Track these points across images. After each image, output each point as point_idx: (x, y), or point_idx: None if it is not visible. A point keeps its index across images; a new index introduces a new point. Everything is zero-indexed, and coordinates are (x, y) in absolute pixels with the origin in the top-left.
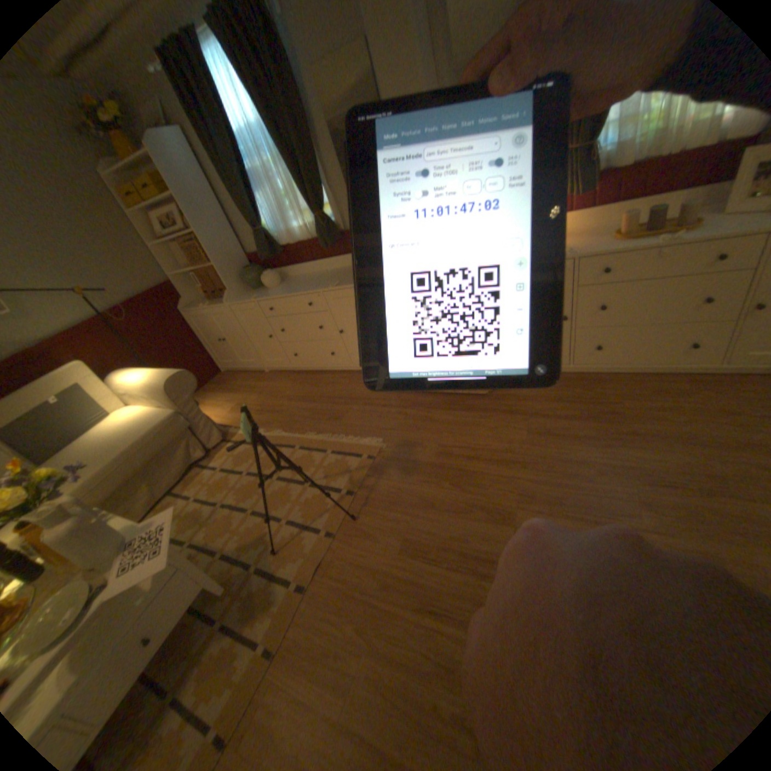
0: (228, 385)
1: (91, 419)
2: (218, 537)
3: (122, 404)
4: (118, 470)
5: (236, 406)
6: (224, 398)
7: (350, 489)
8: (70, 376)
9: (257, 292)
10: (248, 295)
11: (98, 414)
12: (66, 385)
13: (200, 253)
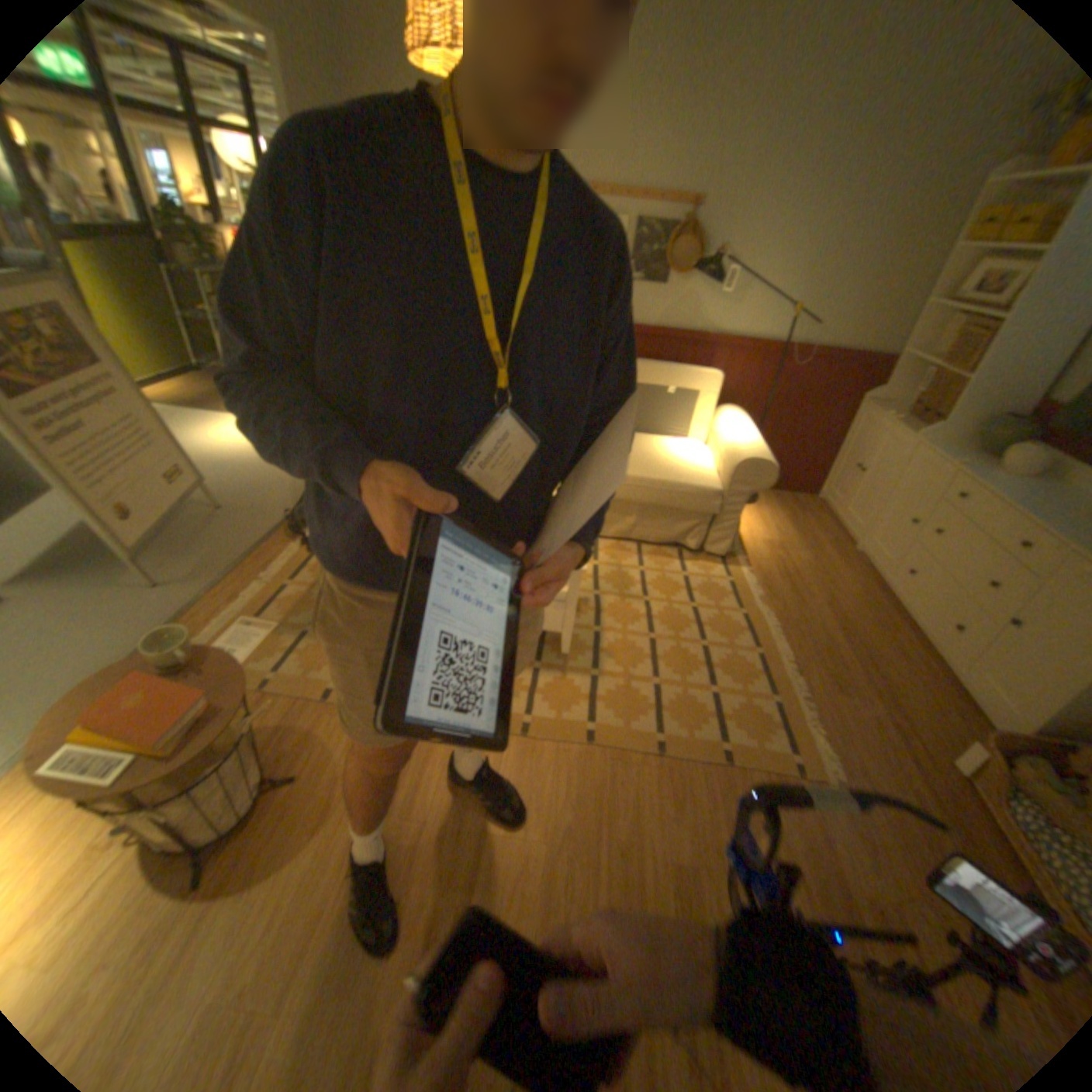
0: (801, 518)
1: (670, 433)
2: (612, 620)
3: (700, 443)
4: (632, 491)
5: (775, 546)
6: (778, 527)
7: (732, 759)
8: (697, 386)
9: (976, 462)
10: (960, 454)
11: (678, 434)
12: (687, 390)
13: (977, 355)
